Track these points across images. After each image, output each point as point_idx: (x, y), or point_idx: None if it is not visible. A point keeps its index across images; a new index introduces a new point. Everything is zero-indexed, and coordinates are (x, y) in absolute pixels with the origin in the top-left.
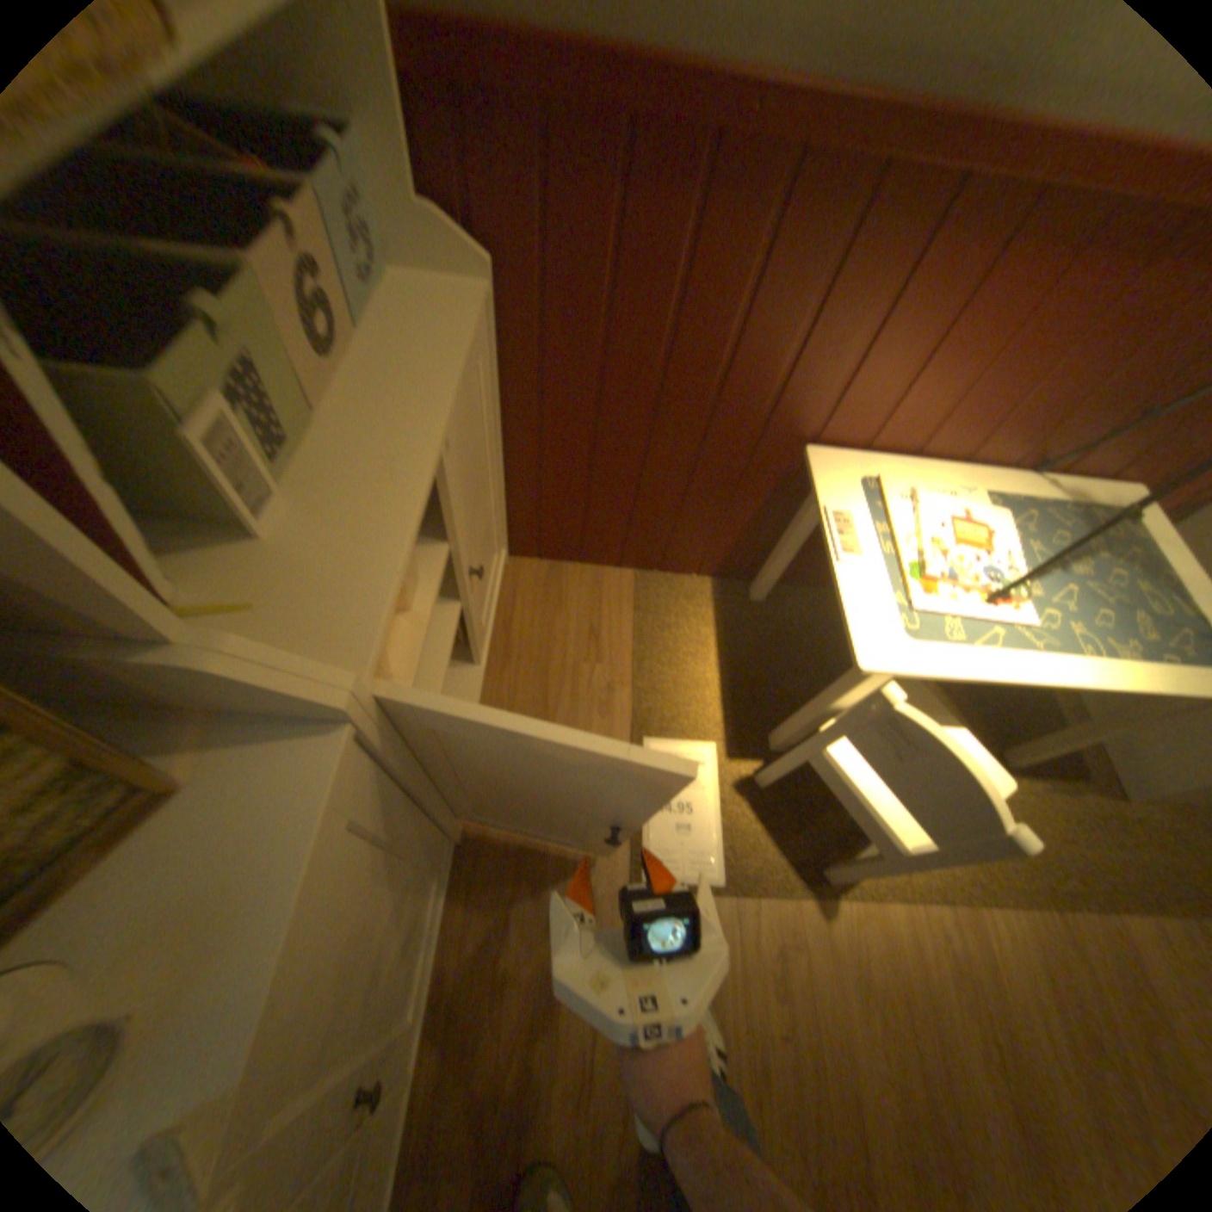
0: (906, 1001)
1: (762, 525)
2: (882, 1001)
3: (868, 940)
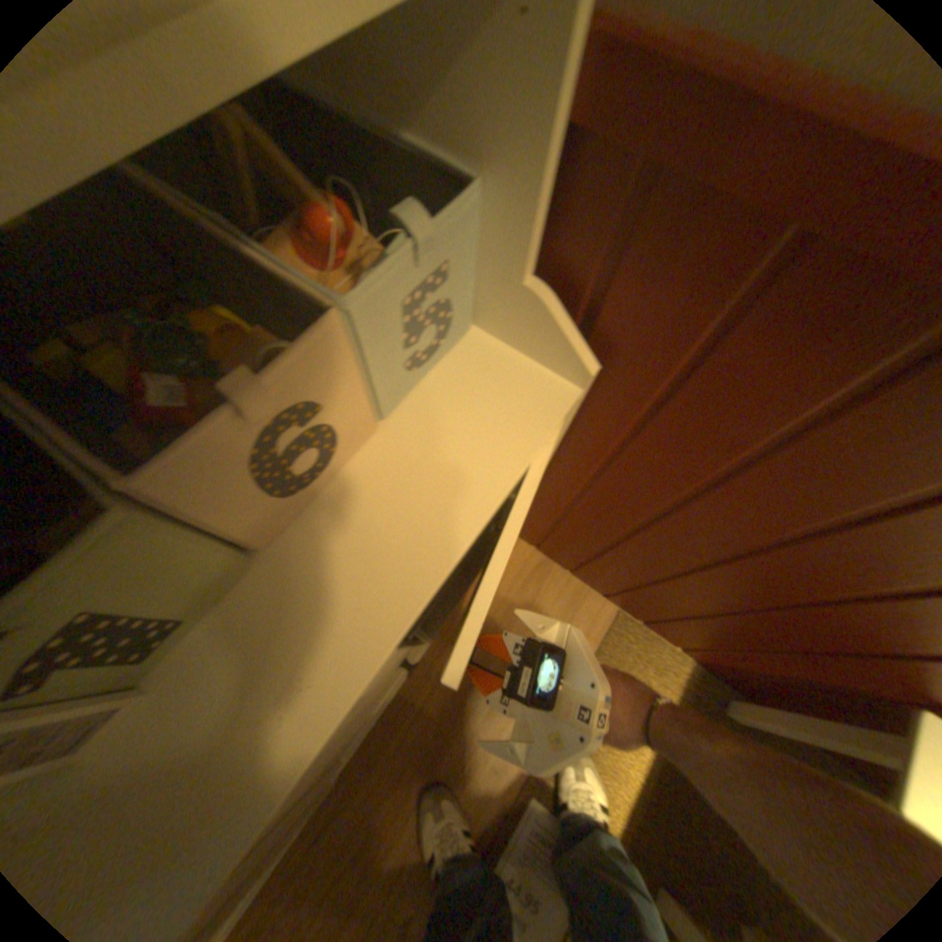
0: None
1: (792, 687)
2: None
3: None
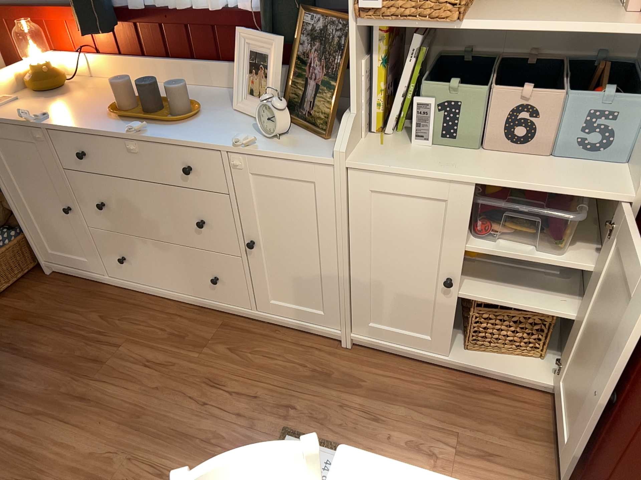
0: None
1: None
2: None
3: None
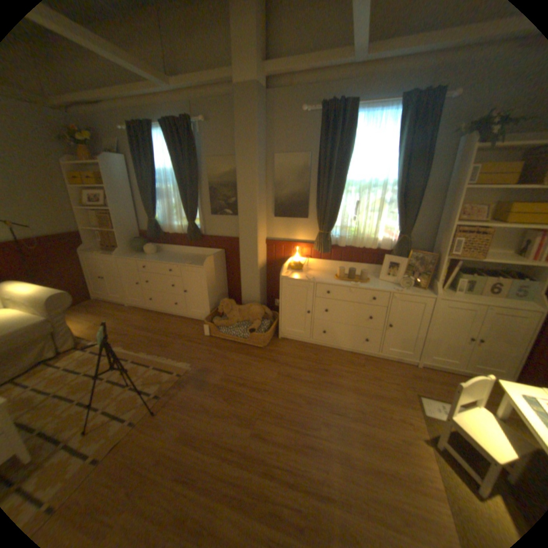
0: (407, 455)
1: None
2: (405, 448)
3: (422, 452)
